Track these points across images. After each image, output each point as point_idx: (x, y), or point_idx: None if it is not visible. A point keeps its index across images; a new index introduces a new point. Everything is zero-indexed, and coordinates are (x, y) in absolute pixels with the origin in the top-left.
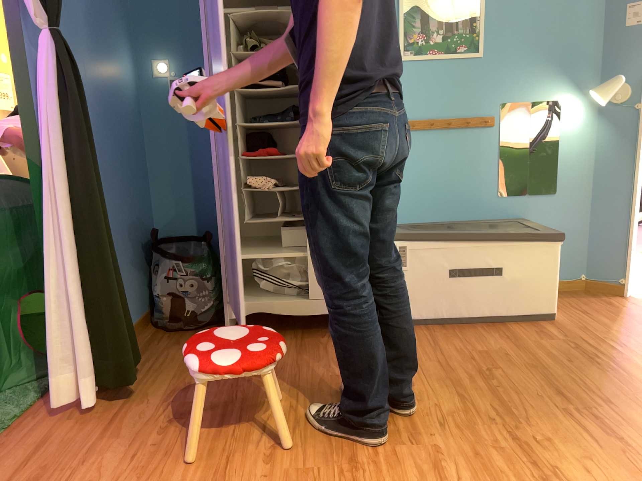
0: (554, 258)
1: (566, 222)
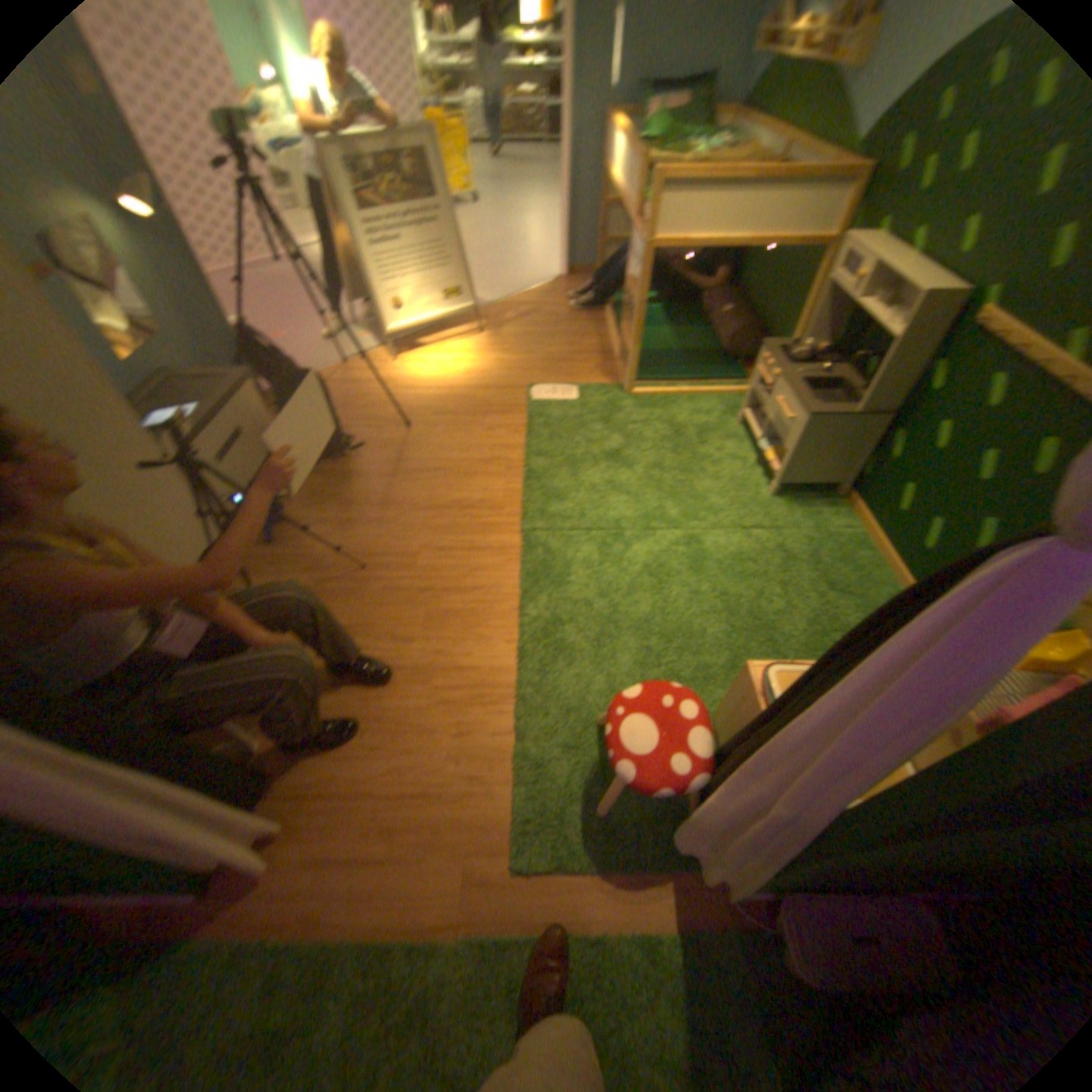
0: (252, 395)
1: (180, 356)
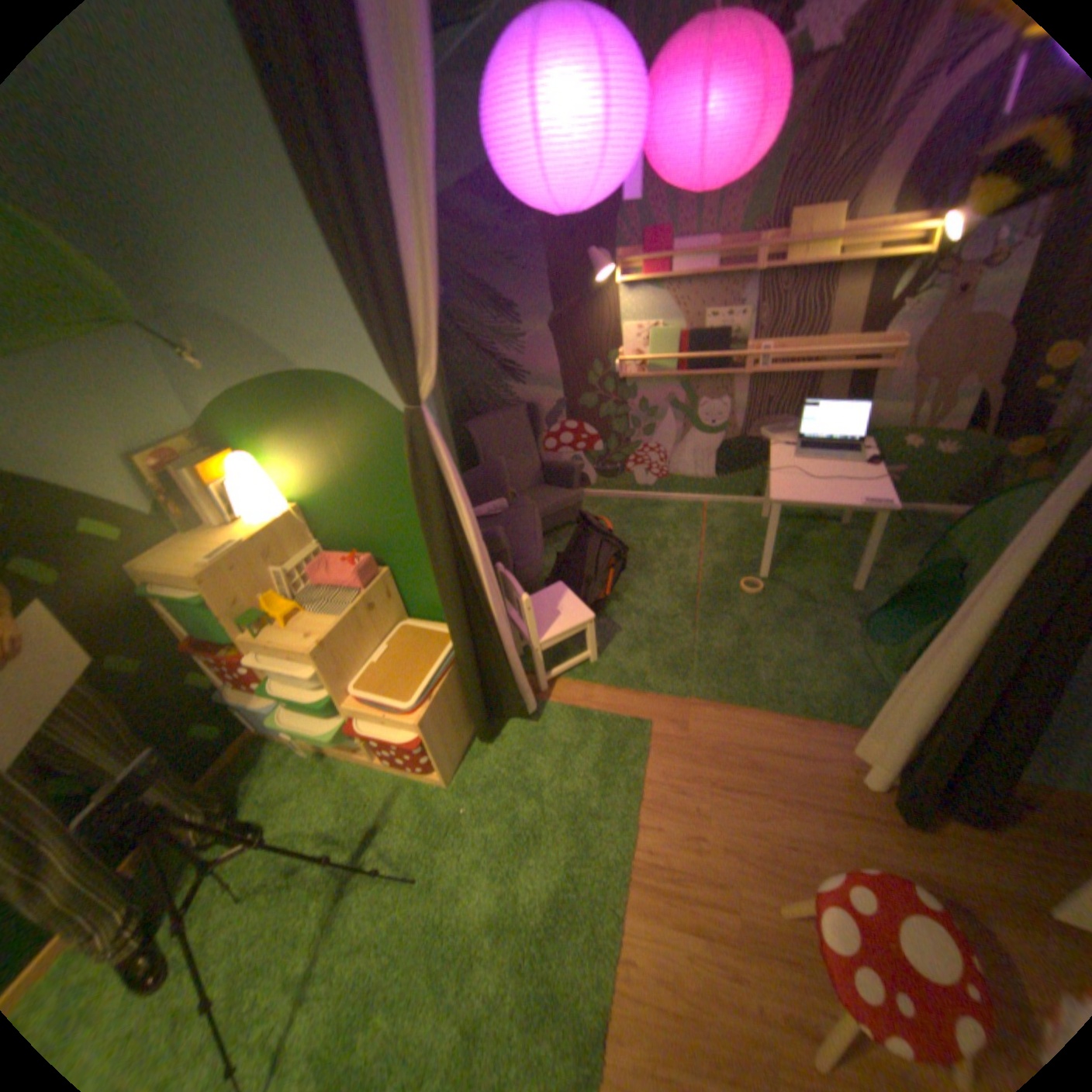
0: None
1: None
